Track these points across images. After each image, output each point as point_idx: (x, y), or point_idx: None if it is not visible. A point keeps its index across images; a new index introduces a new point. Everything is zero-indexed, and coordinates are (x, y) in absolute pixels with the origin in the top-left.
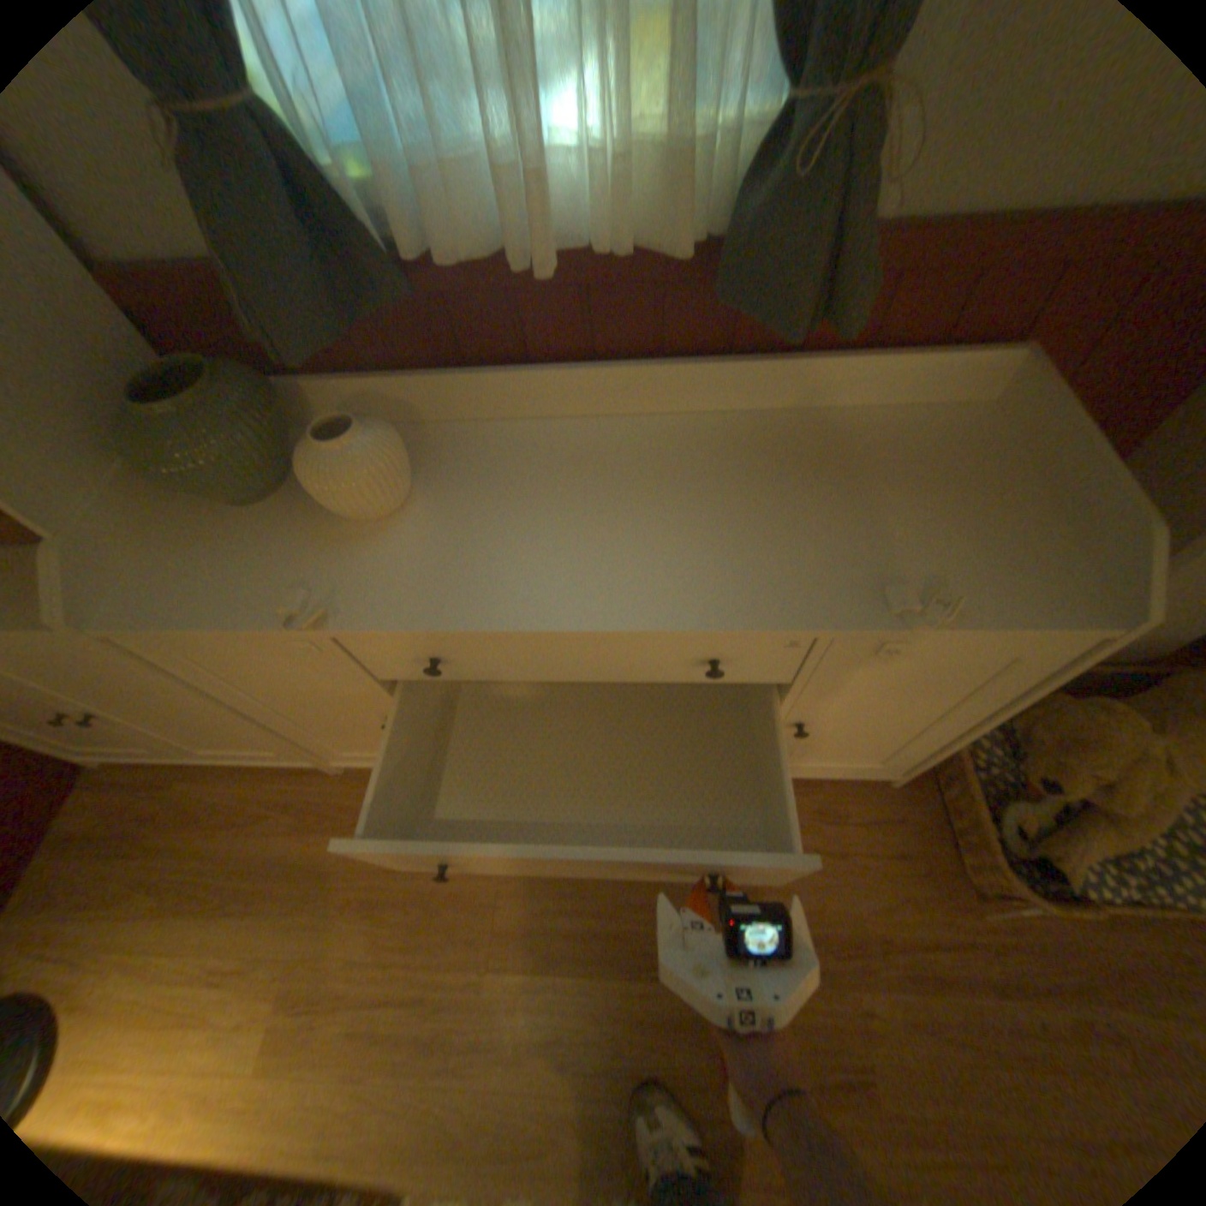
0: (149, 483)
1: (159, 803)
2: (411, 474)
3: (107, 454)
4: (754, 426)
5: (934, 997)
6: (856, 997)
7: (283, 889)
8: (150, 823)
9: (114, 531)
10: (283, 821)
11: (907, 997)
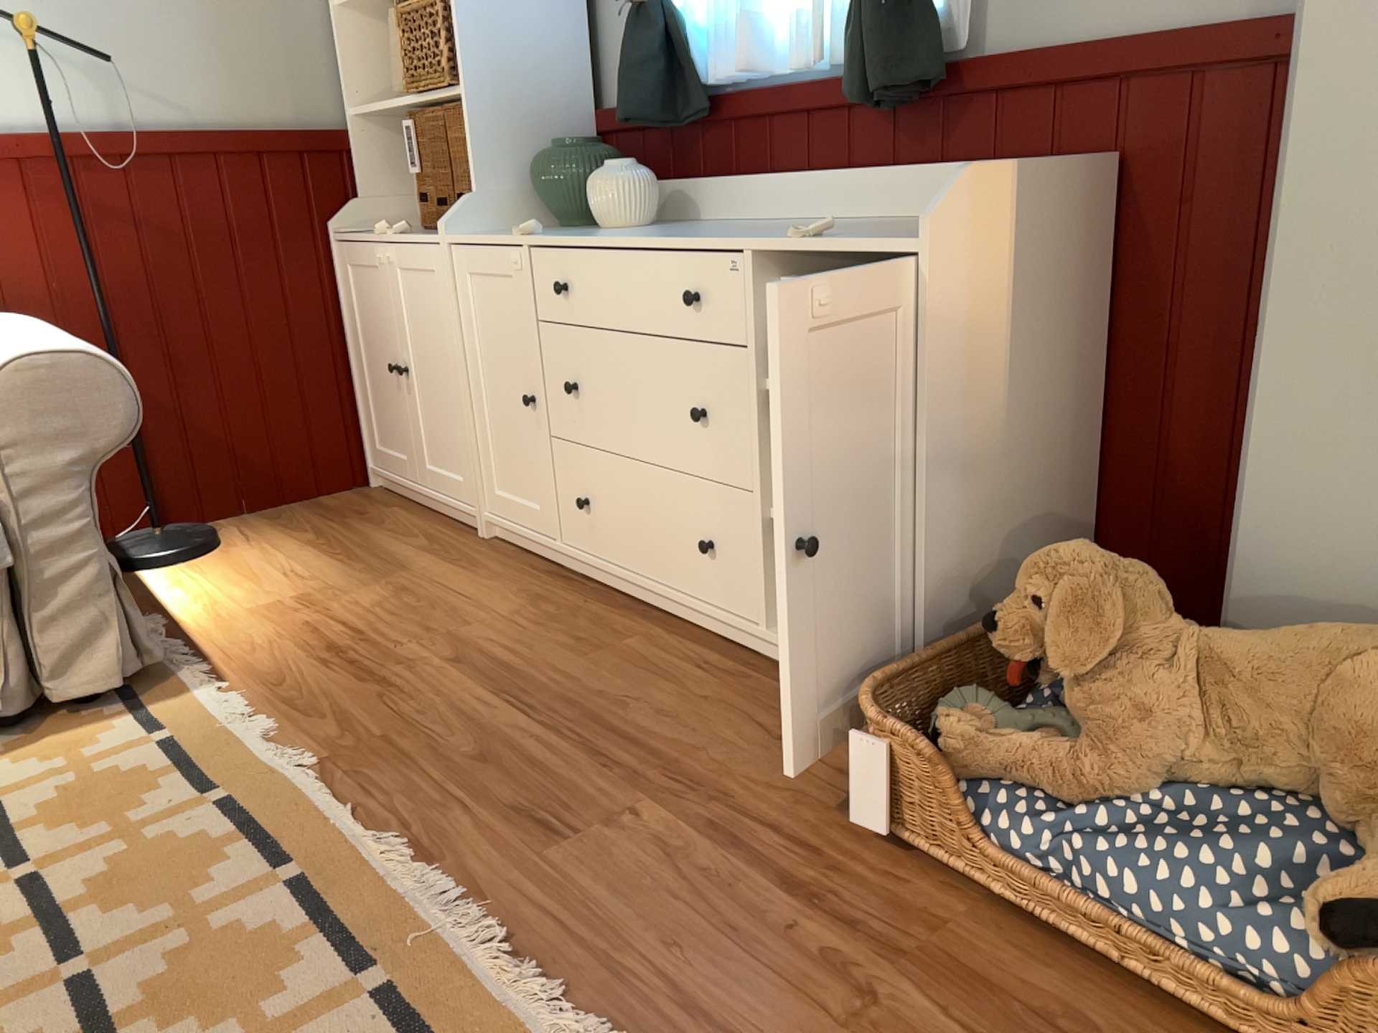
0: (533, 212)
1: (377, 511)
2: (641, 210)
3: (527, 187)
4: (877, 222)
5: (707, 844)
6: (635, 799)
7: (375, 564)
8: (360, 516)
9: (497, 215)
10: (421, 543)
11: (682, 828)
